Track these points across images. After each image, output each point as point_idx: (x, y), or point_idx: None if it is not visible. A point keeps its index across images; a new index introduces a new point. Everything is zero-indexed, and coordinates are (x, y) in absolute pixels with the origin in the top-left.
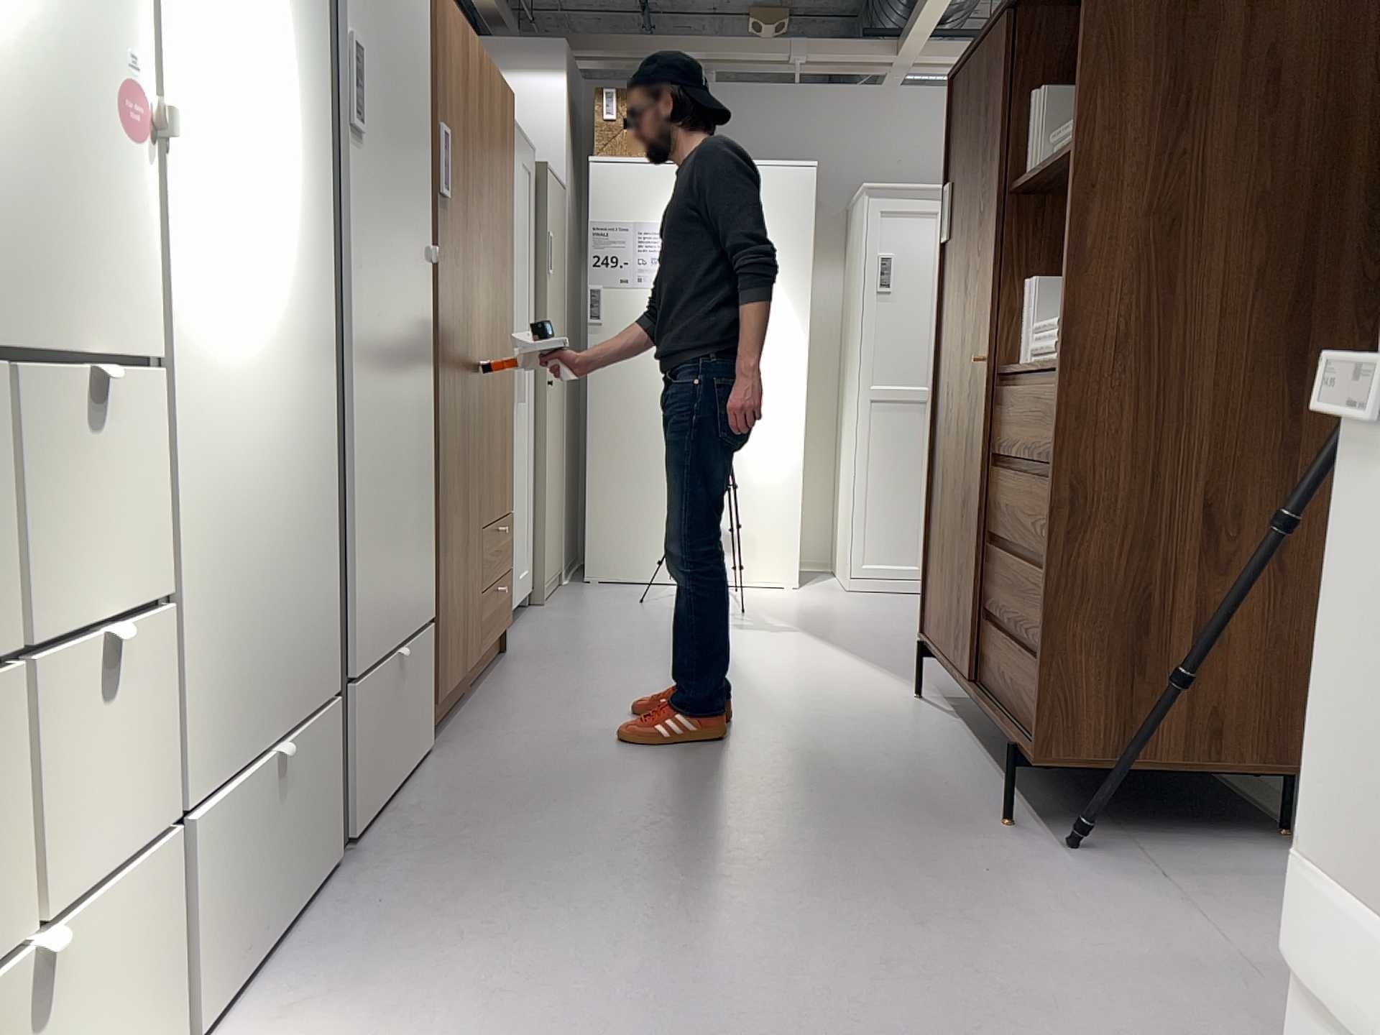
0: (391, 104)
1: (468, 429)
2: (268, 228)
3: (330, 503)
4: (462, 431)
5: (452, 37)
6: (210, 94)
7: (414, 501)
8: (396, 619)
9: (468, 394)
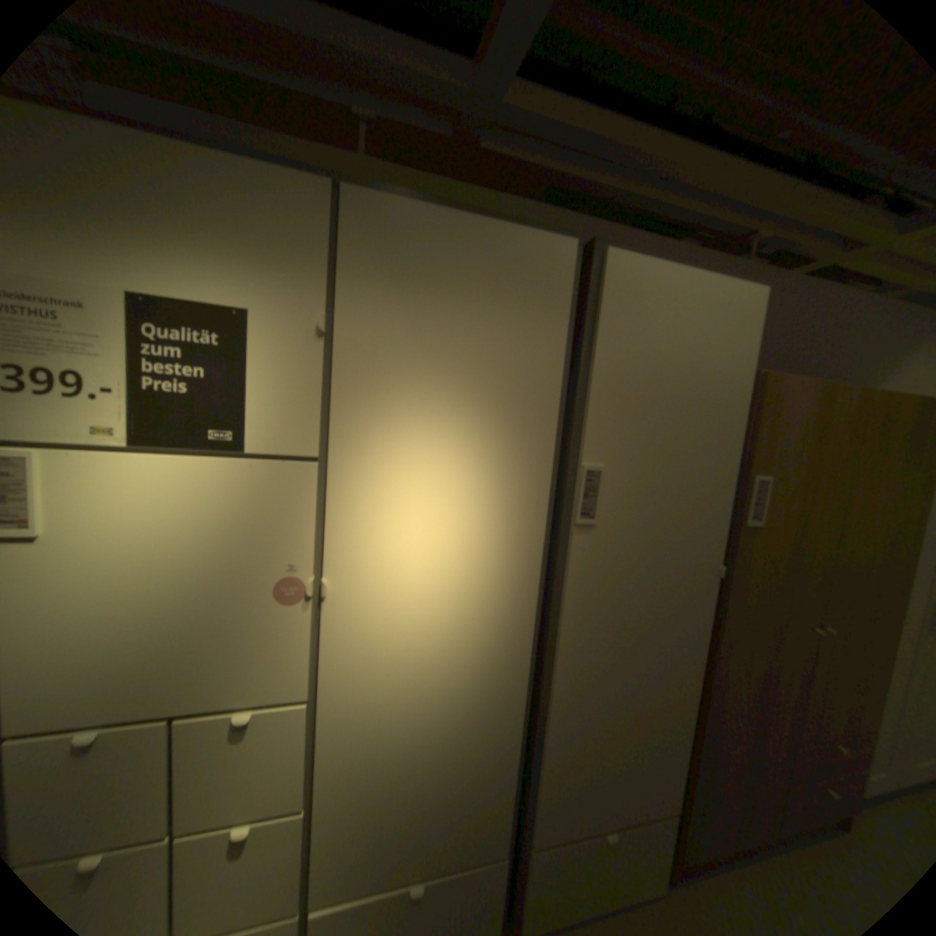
0: (660, 488)
1: (783, 682)
2: (451, 611)
3: (515, 752)
4: (768, 684)
5: (798, 403)
6: (386, 557)
7: (658, 741)
8: (612, 815)
9: (789, 657)
